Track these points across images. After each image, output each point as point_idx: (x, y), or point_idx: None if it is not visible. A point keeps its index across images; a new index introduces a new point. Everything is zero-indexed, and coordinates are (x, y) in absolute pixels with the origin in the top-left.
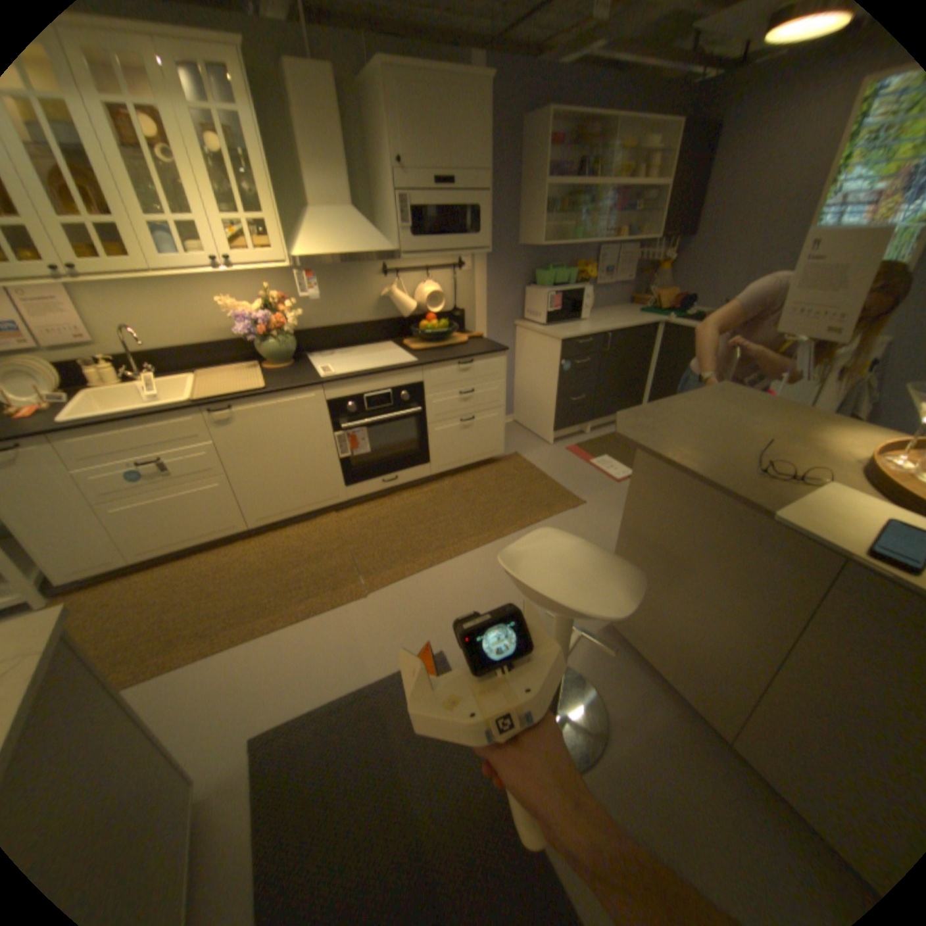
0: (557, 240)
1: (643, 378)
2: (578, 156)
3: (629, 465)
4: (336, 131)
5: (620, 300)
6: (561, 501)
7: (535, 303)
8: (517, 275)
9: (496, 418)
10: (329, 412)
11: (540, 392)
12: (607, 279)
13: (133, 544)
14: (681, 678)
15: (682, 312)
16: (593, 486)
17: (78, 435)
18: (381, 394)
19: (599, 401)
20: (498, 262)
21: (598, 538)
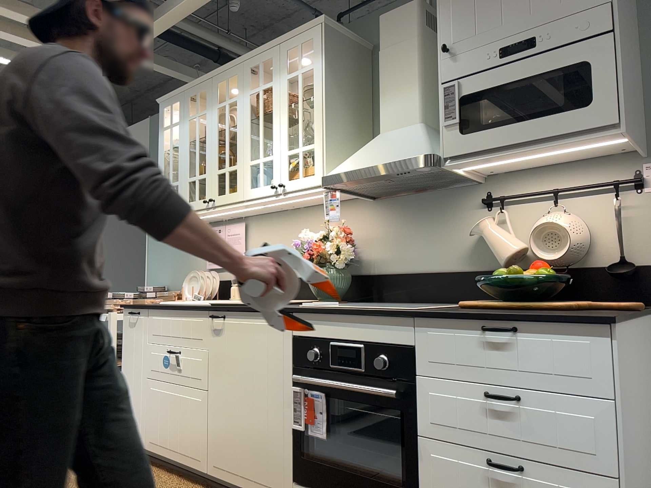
0: None
1: None
2: None
3: None
4: (413, 54)
5: None
6: None
7: None
8: None
9: None
10: (294, 353)
11: None
12: None
13: (151, 428)
14: None
15: None
16: None
17: (157, 312)
18: (351, 346)
19: None
20: None
21: None
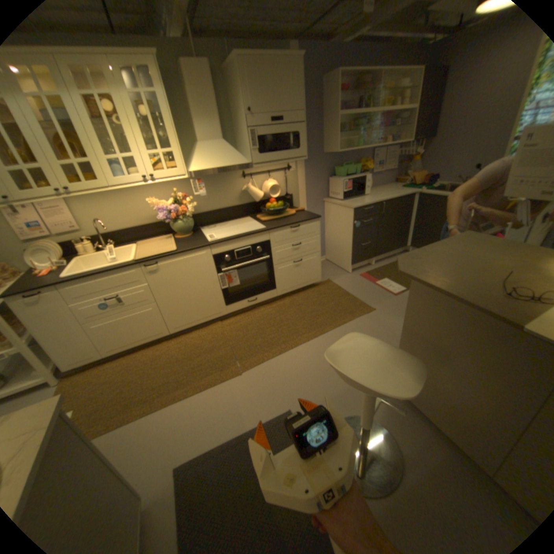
0: (347, 147)
1: (407, 228)
2: (358, 96)
3: (402, 284)
4: (212, 96)
5: (389, 180)
6: (359, 309)
7: (335, 187)
8: (324, 171)
9: (315, 258)
10: (214, 262)
11: (342, 241)
12: (380, 168)
13: (105, 346)
14: (451, 429)
15: (430, 185)
16: (379, 298)
17: (72, 284)
18: (245, 249)
19: (379, 244)
20: (312, 164)
21: (385, 332)
